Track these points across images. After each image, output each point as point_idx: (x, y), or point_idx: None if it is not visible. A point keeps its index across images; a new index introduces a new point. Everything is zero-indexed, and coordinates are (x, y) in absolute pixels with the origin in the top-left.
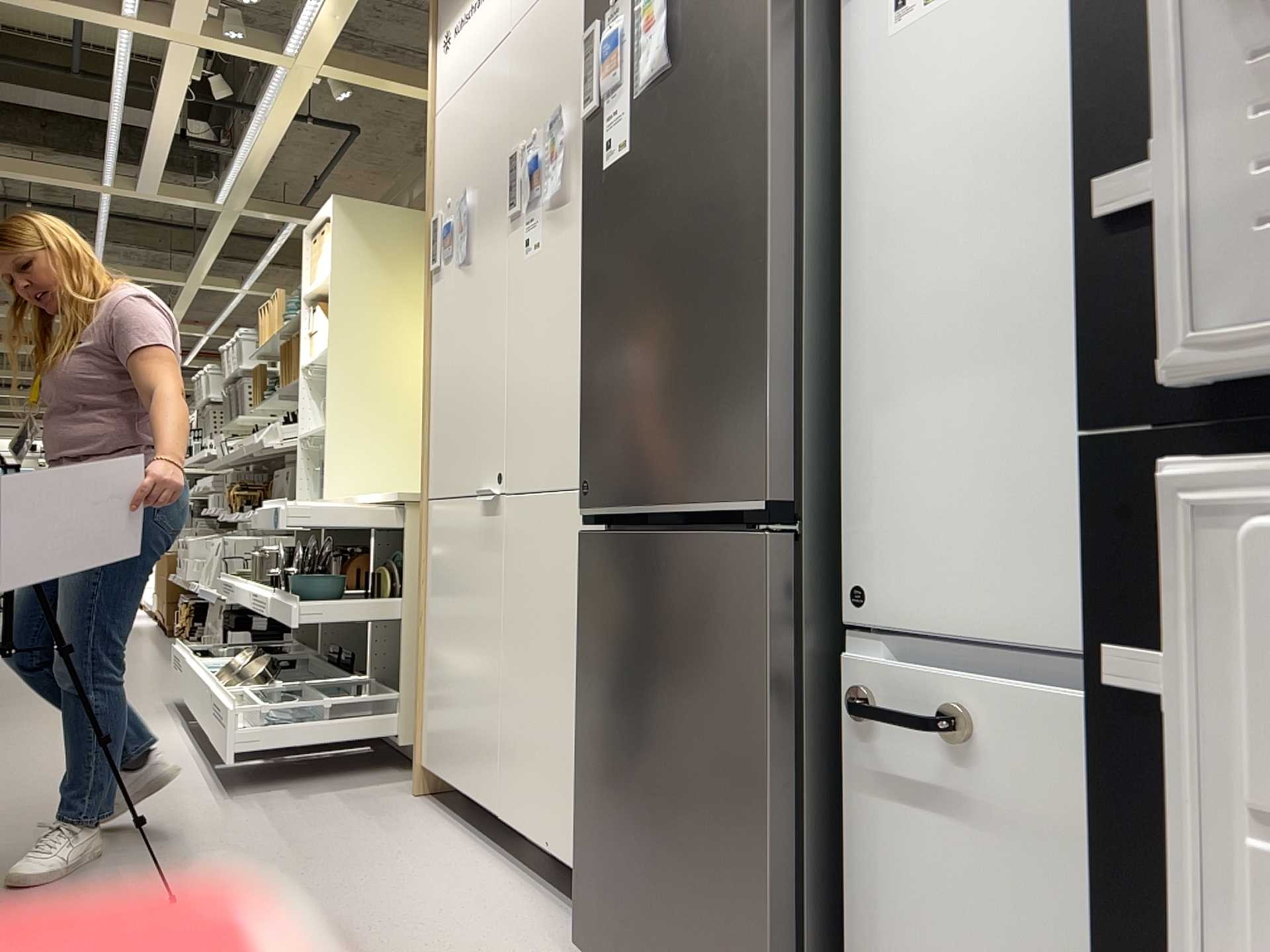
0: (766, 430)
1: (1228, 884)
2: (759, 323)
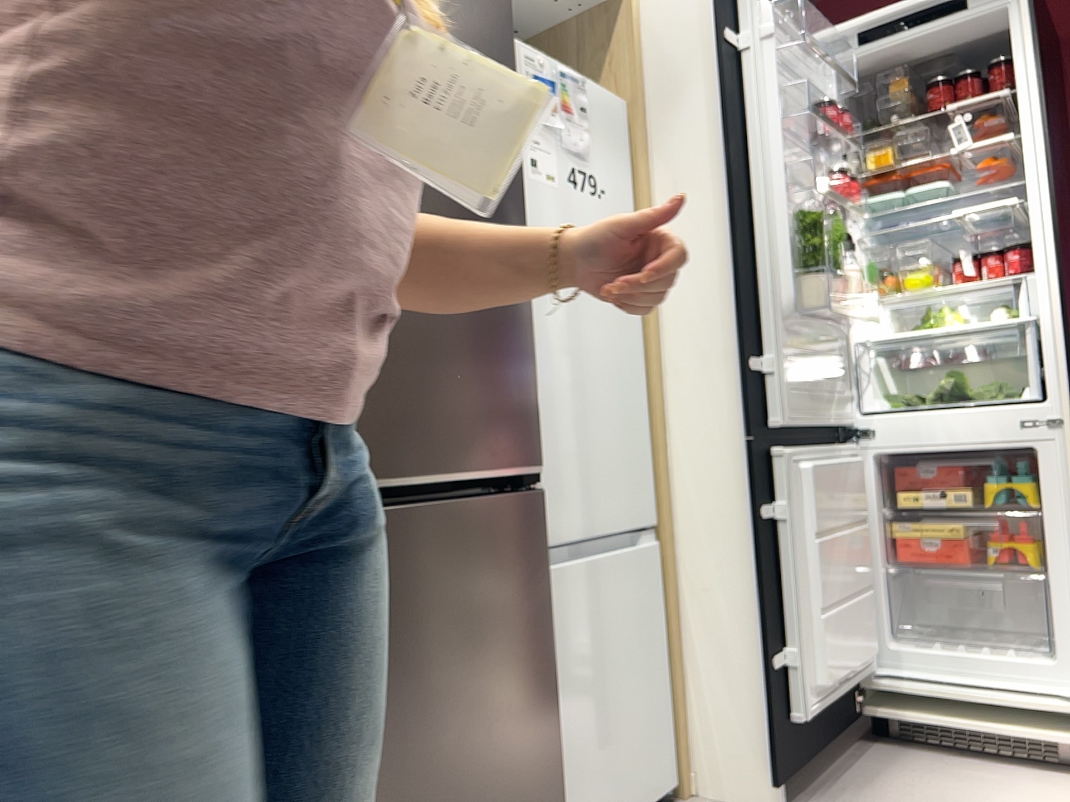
0: (535, 412)
1: (795, 553)
2: (526, 333)
